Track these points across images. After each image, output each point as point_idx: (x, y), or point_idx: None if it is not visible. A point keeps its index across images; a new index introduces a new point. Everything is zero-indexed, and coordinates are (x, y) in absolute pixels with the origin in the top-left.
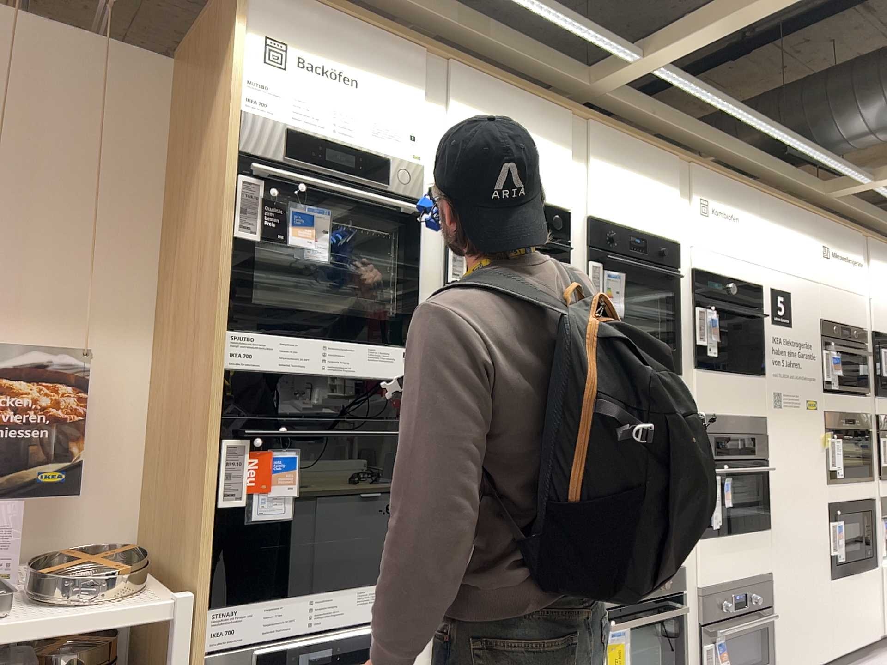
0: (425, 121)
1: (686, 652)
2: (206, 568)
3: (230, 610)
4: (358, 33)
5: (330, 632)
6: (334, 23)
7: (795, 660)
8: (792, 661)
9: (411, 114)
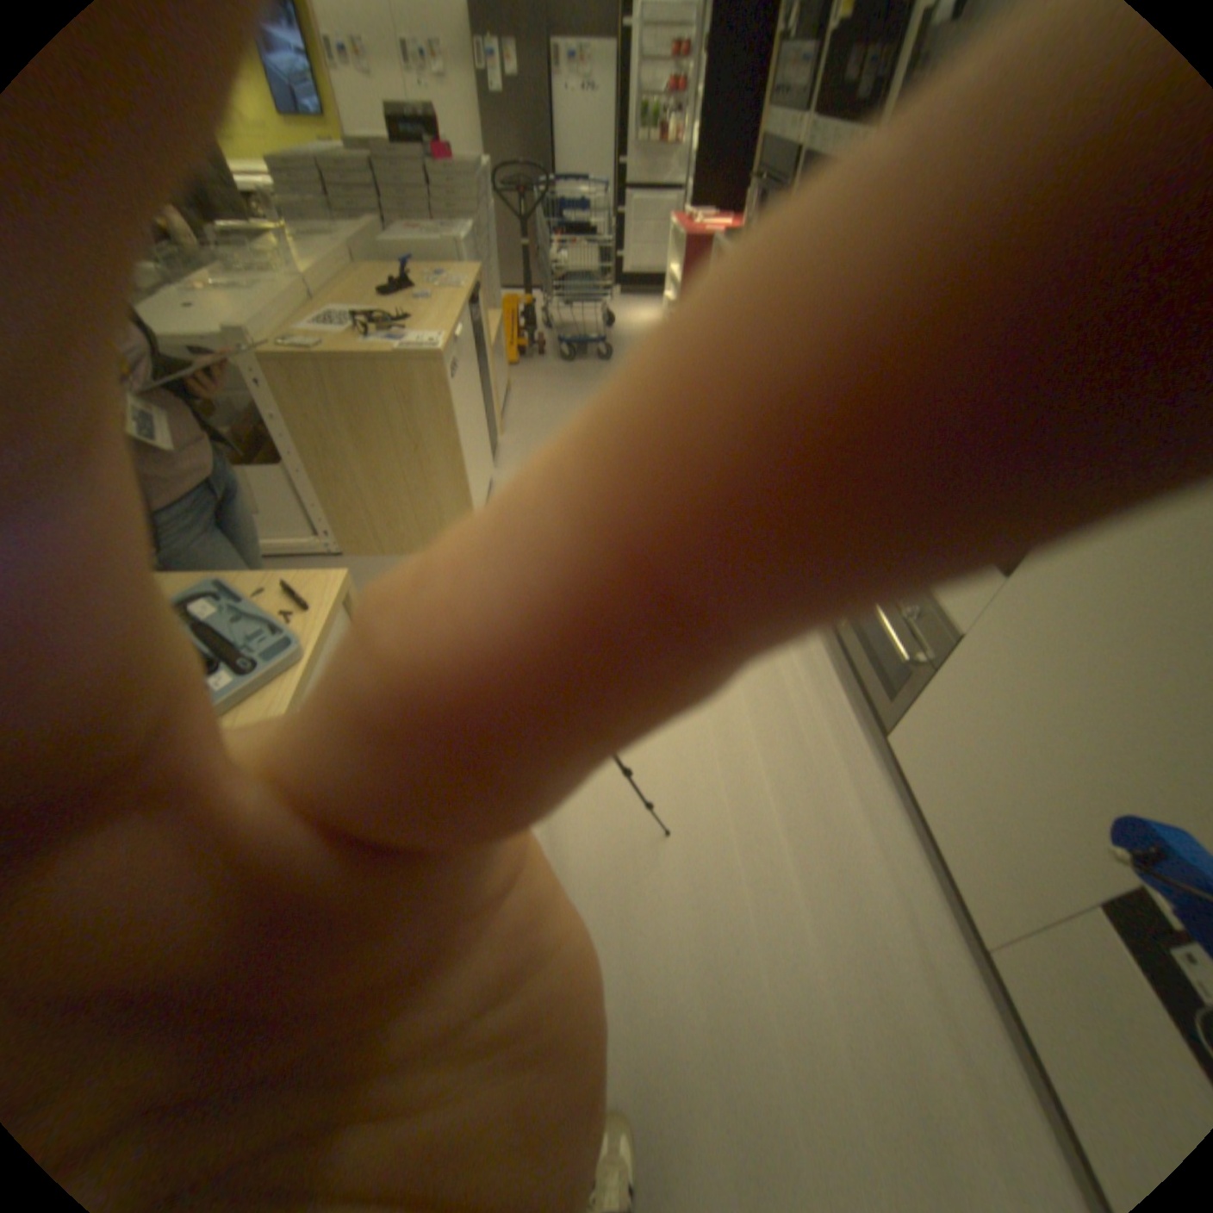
0: None
1: None
2: None
3: None
4: None
5: None
6: None
7: (928, 791)
8: (924, 782)
9: None
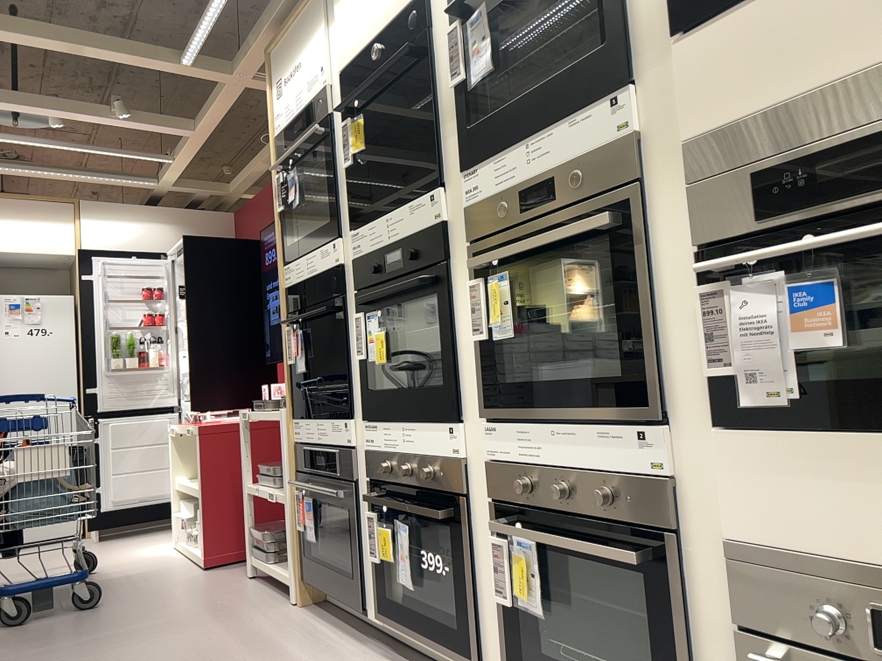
0: (327, 45)
1: (676, 657)
2: (288, 397)
3: (297, 422)
4: (296, 29)
5: (330, 448)
6: (289, 38)
7: None
8: None
9: (318, 52)
